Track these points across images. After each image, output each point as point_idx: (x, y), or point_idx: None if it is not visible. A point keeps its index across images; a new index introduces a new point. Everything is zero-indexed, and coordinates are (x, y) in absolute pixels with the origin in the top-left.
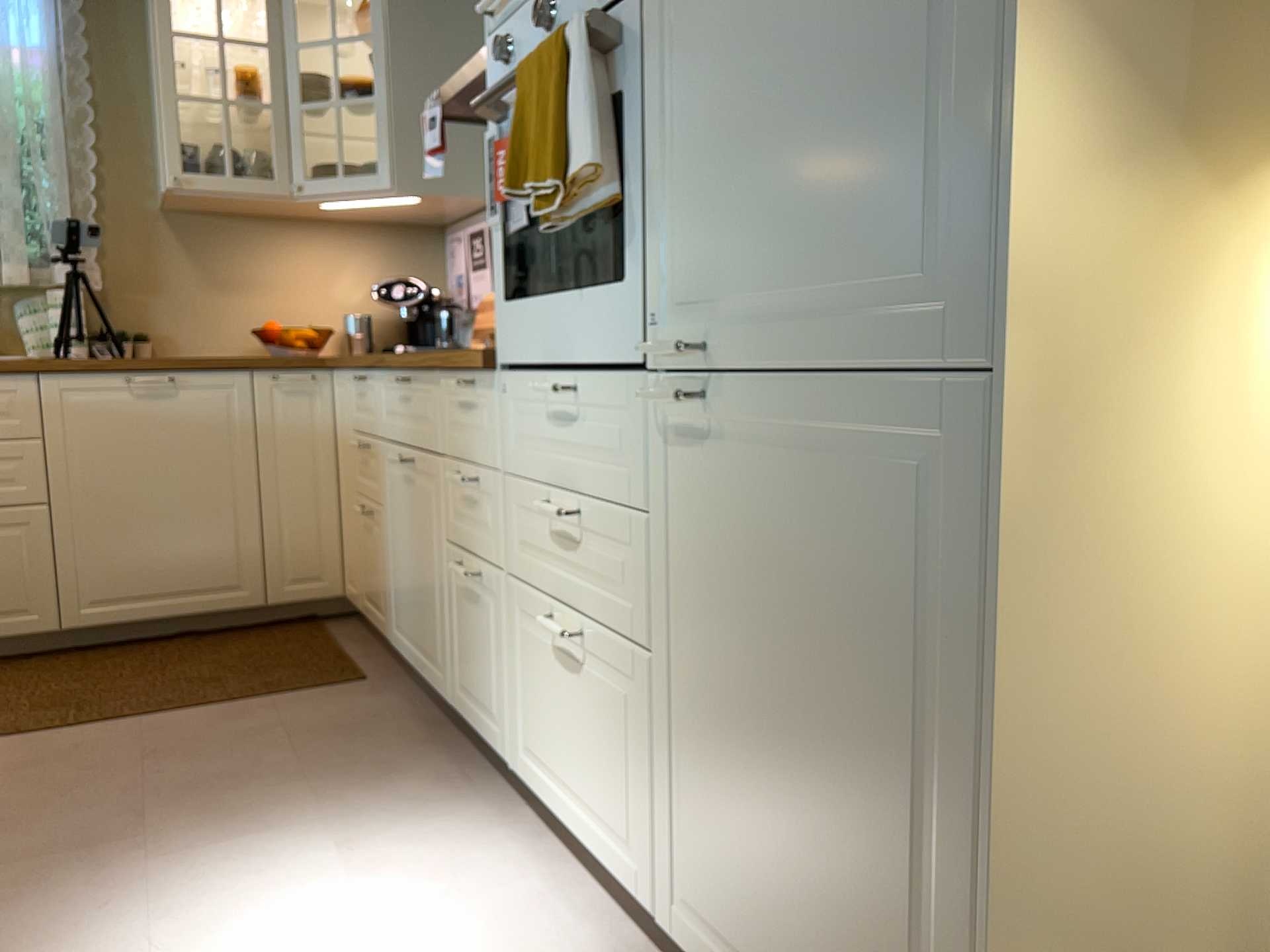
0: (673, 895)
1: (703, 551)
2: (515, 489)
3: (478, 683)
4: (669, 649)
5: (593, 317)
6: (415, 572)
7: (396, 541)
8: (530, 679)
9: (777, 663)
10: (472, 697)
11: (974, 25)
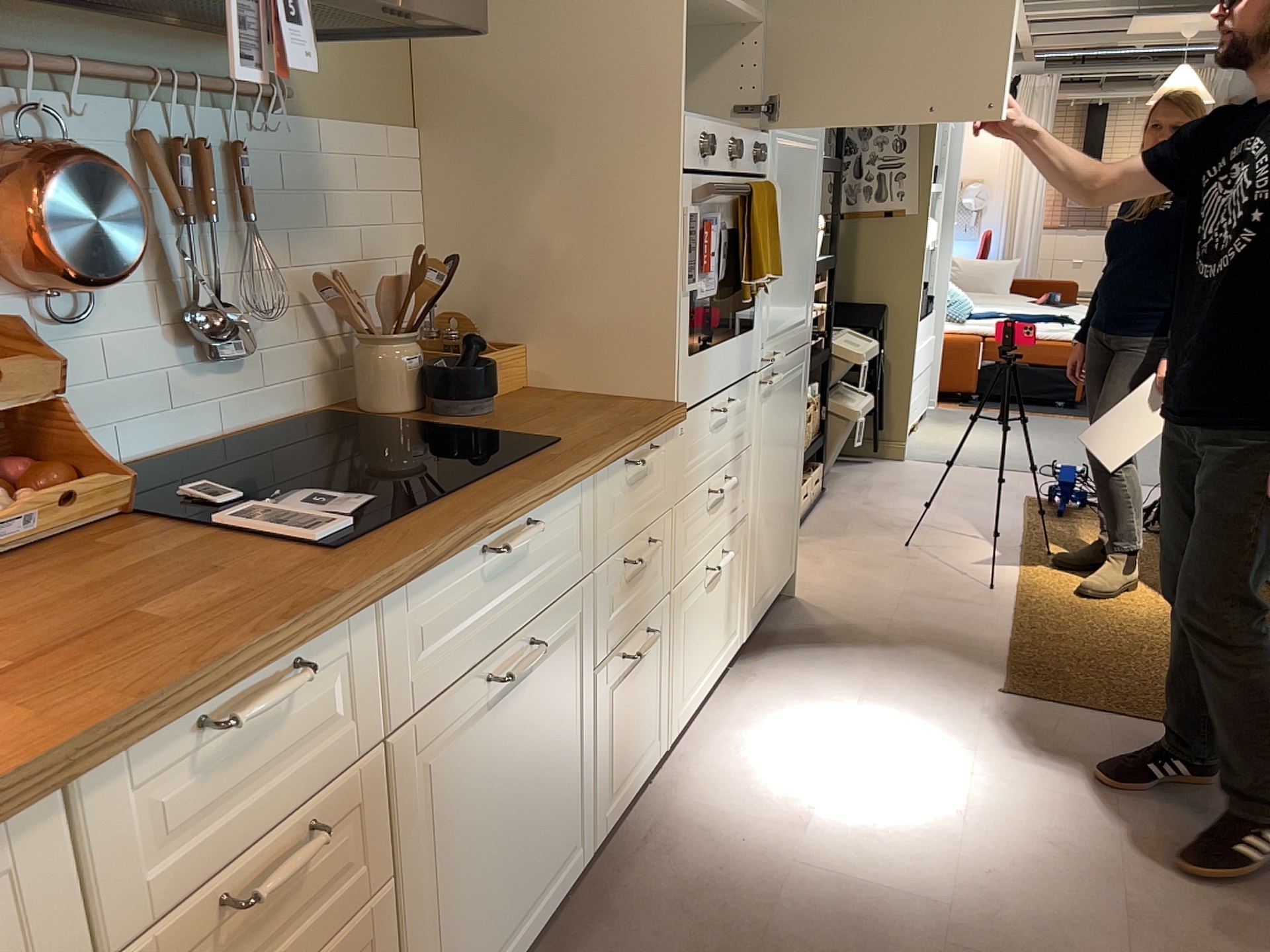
0: (749, 613)
1: (767, 441)
2: (682, 509)
3: (635, 744)
4: (755, 499)
5: (740, 351)
6: (521, 813)
7: (456, 857)
8: (686, 642)
9: (779, 461)
10: (623, 778)
11: (812, 253)
